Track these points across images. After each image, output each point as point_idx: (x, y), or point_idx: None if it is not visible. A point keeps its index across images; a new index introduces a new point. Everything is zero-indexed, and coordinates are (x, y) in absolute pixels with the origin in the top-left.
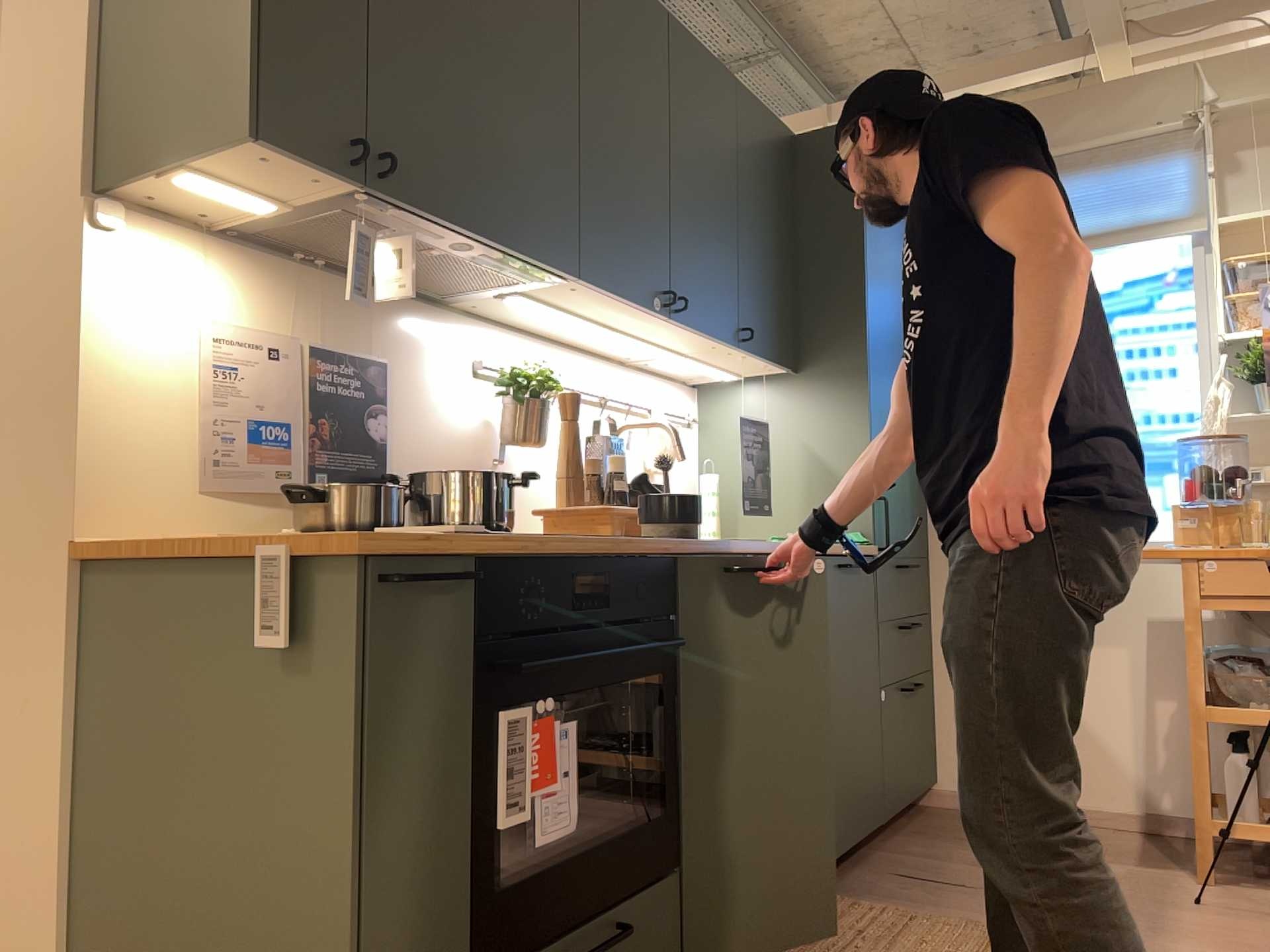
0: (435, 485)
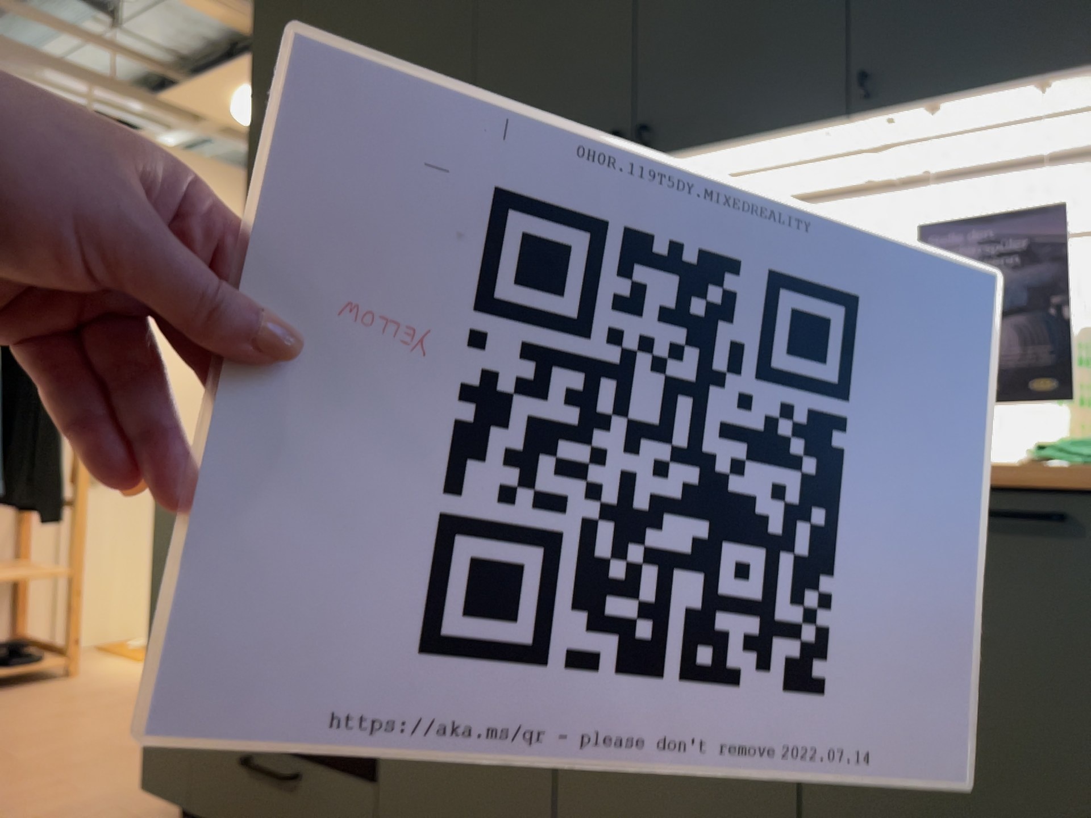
0: None
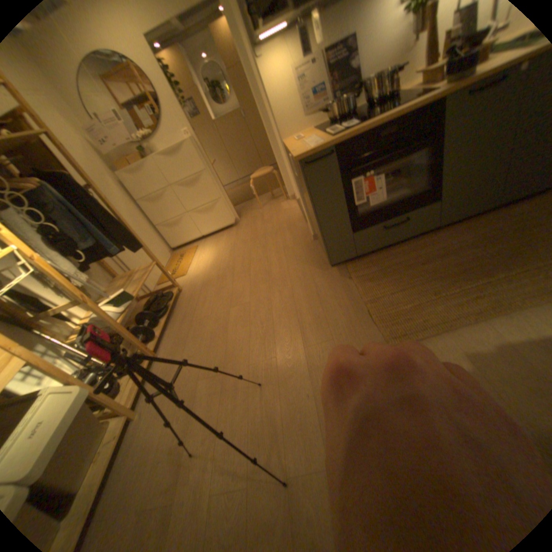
0: (367, 84)
